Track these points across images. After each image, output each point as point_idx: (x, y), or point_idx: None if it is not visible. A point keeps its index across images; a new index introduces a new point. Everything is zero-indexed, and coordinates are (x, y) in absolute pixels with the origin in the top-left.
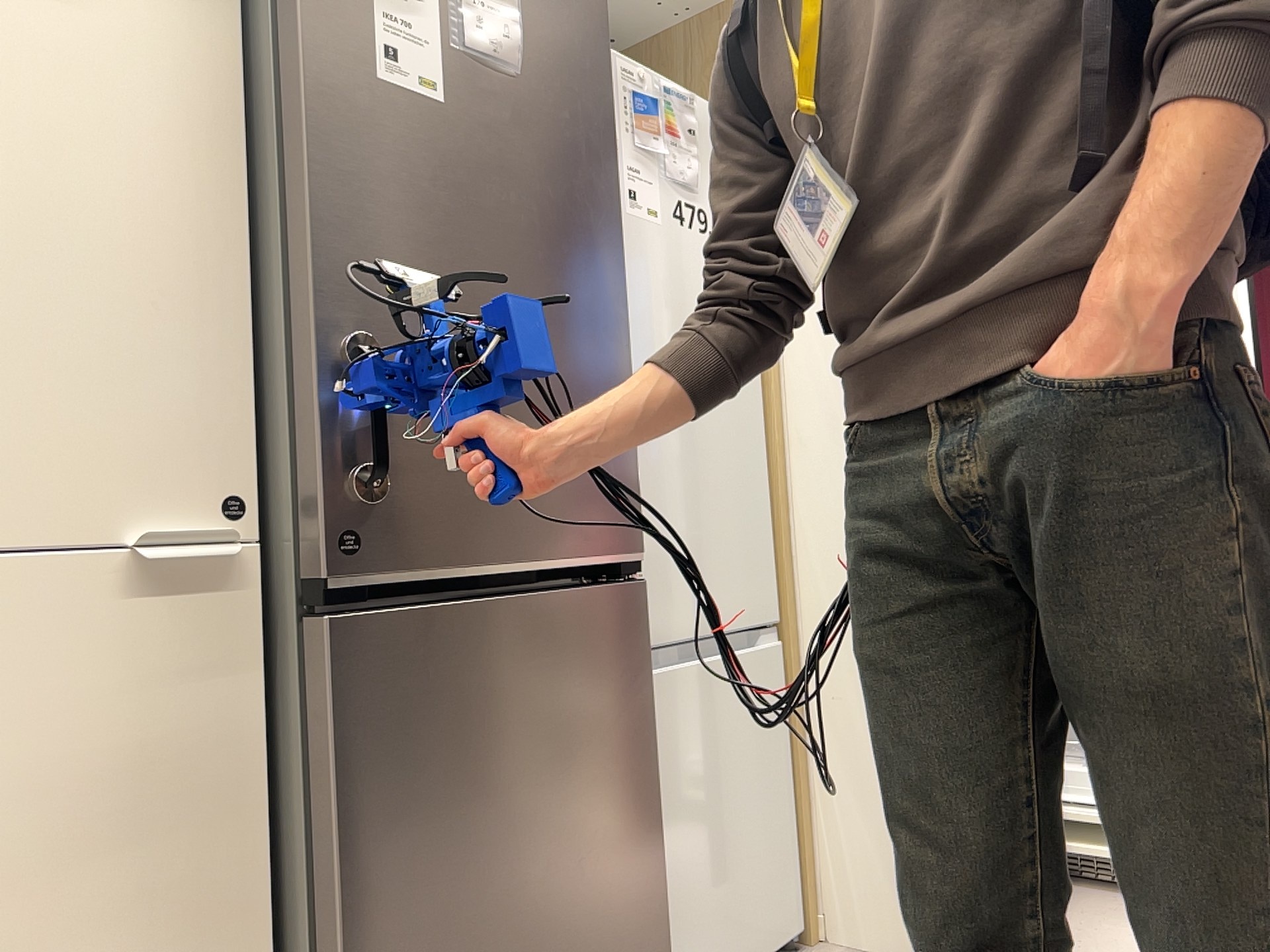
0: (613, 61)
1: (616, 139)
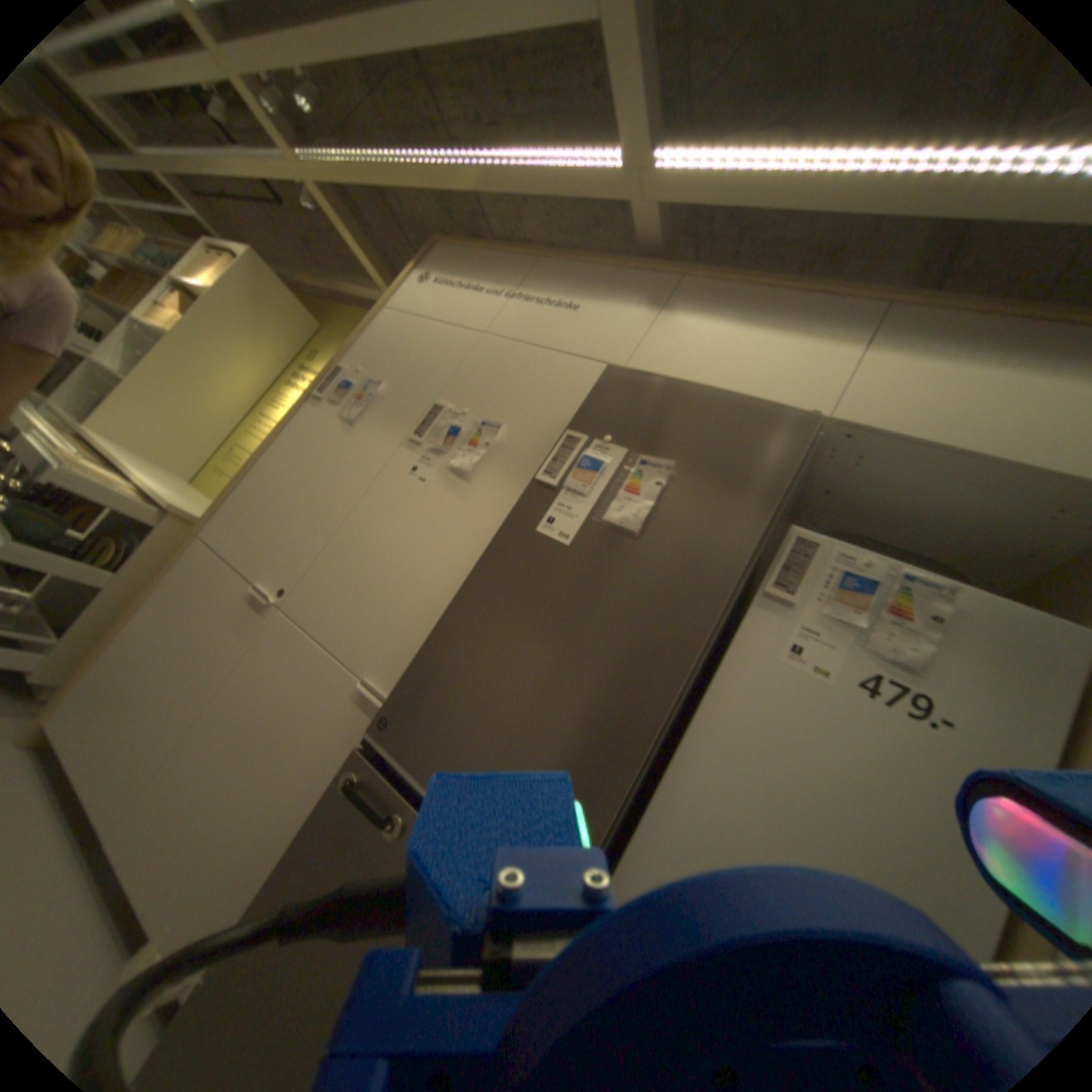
0: (825, 548)
1: (797, 605)
